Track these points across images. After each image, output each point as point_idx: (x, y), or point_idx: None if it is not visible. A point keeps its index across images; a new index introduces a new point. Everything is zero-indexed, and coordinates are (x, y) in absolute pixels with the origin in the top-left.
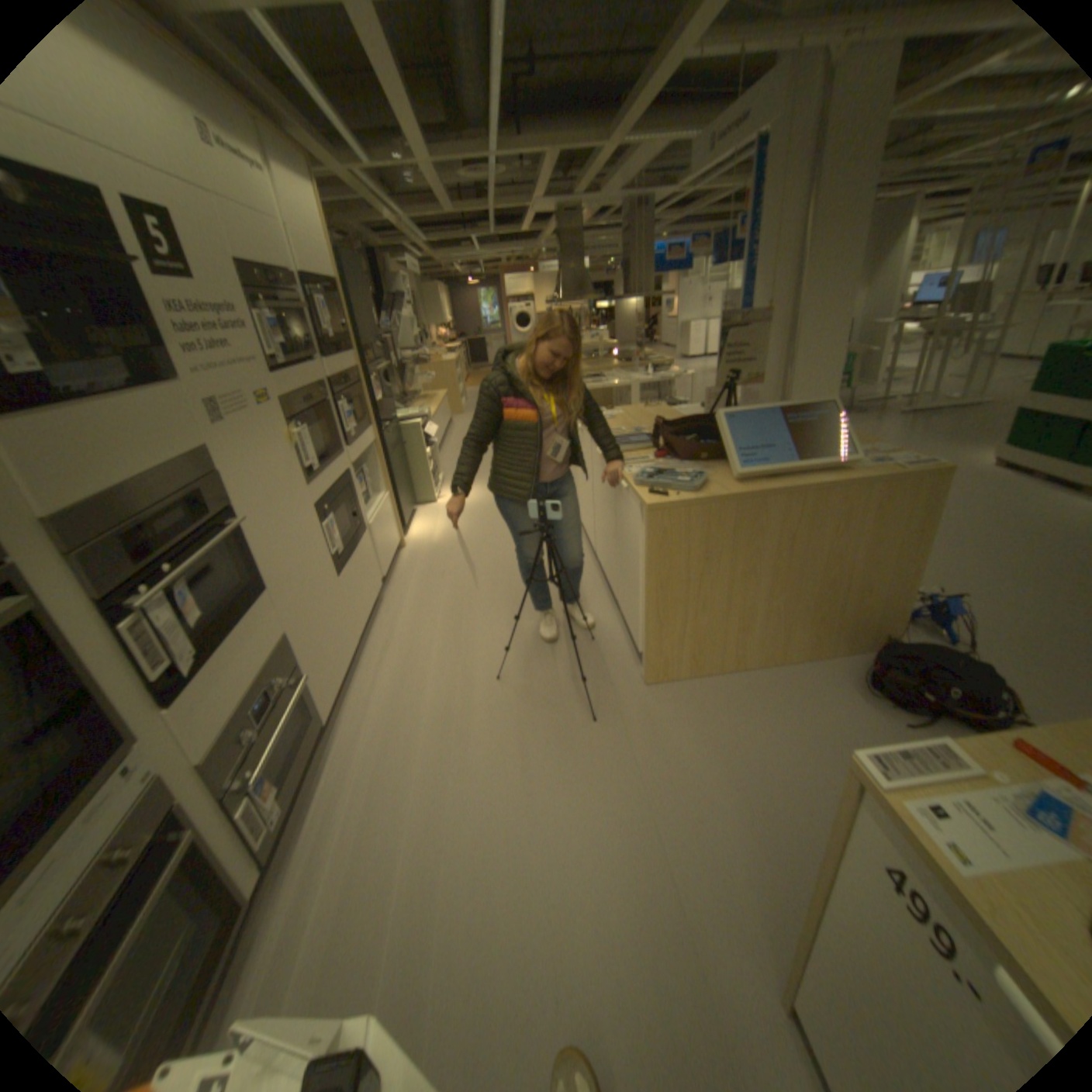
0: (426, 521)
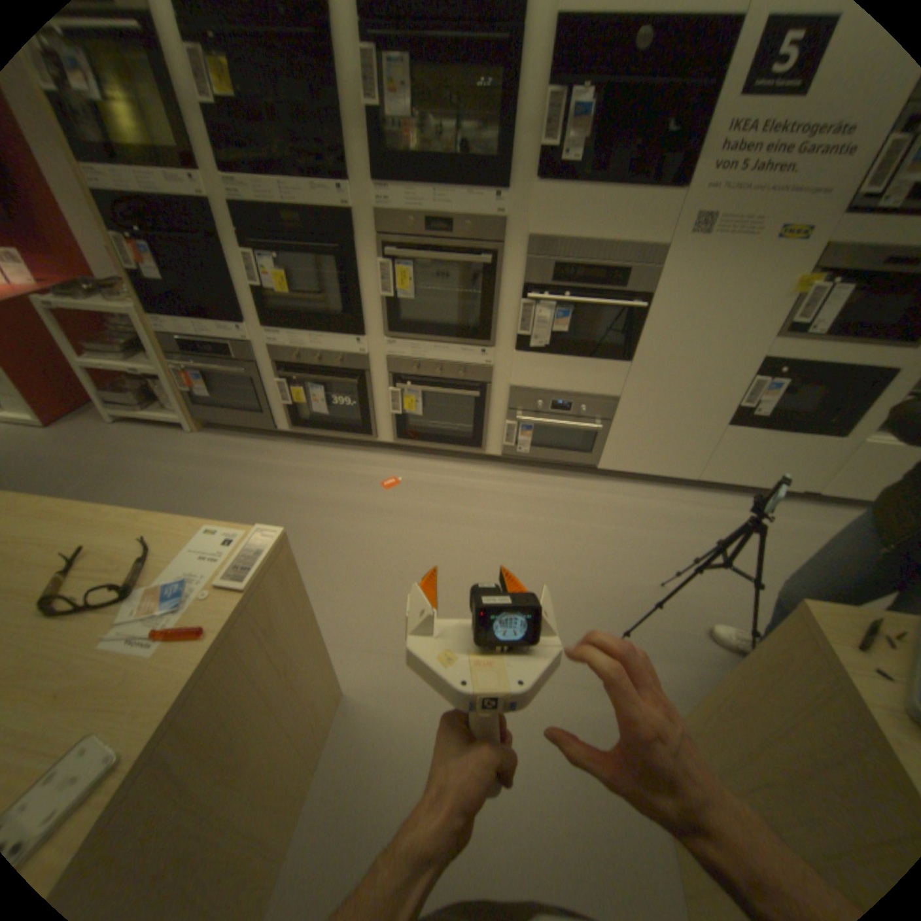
0: None
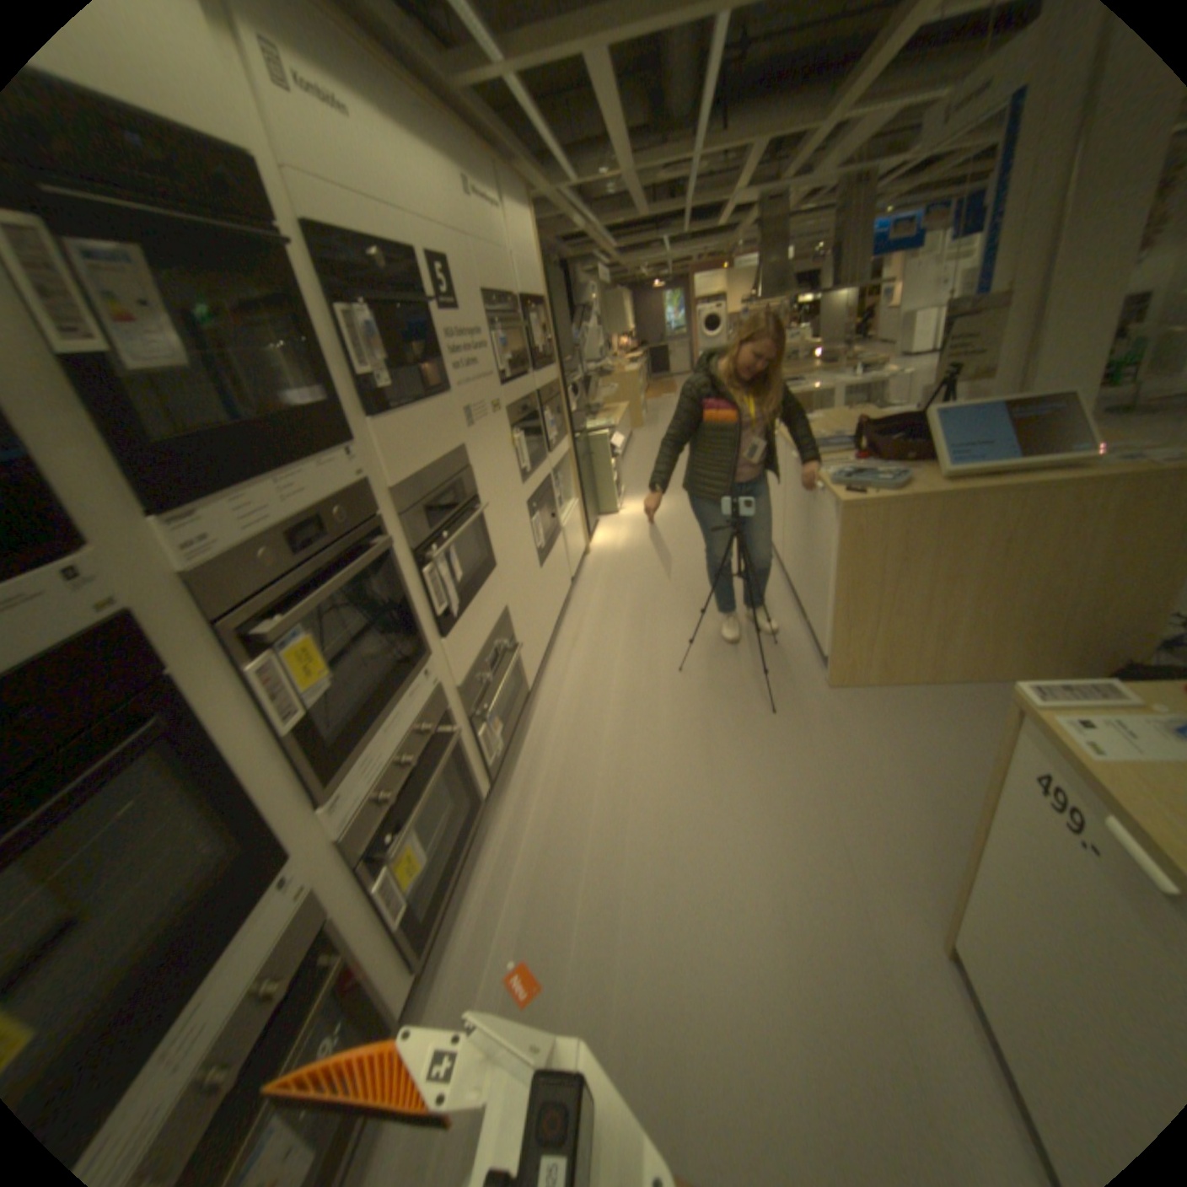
0: (608, 531)
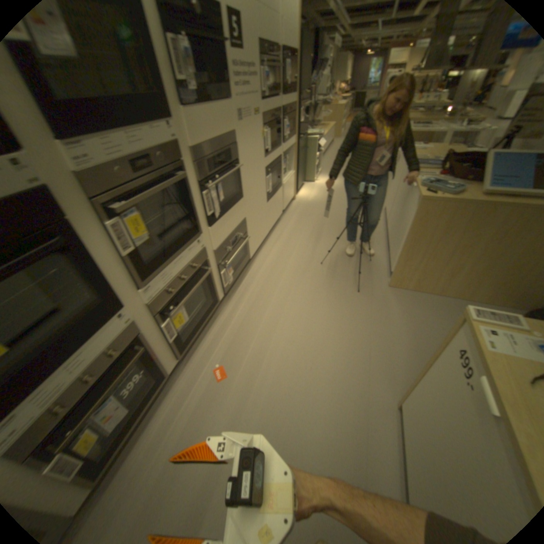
0: (308, 190)
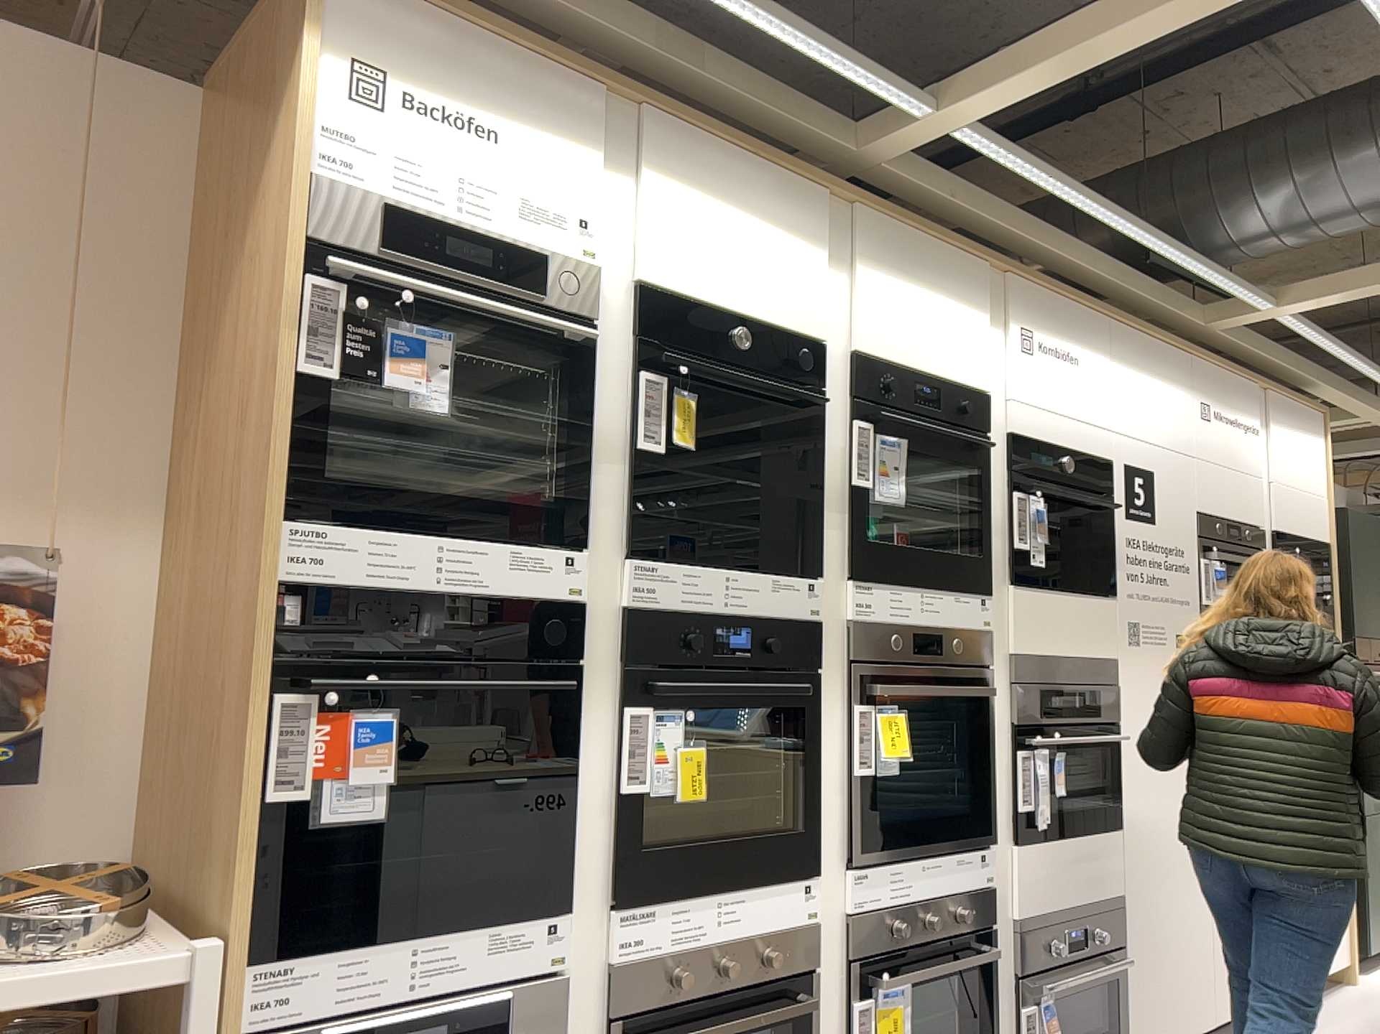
0: None
